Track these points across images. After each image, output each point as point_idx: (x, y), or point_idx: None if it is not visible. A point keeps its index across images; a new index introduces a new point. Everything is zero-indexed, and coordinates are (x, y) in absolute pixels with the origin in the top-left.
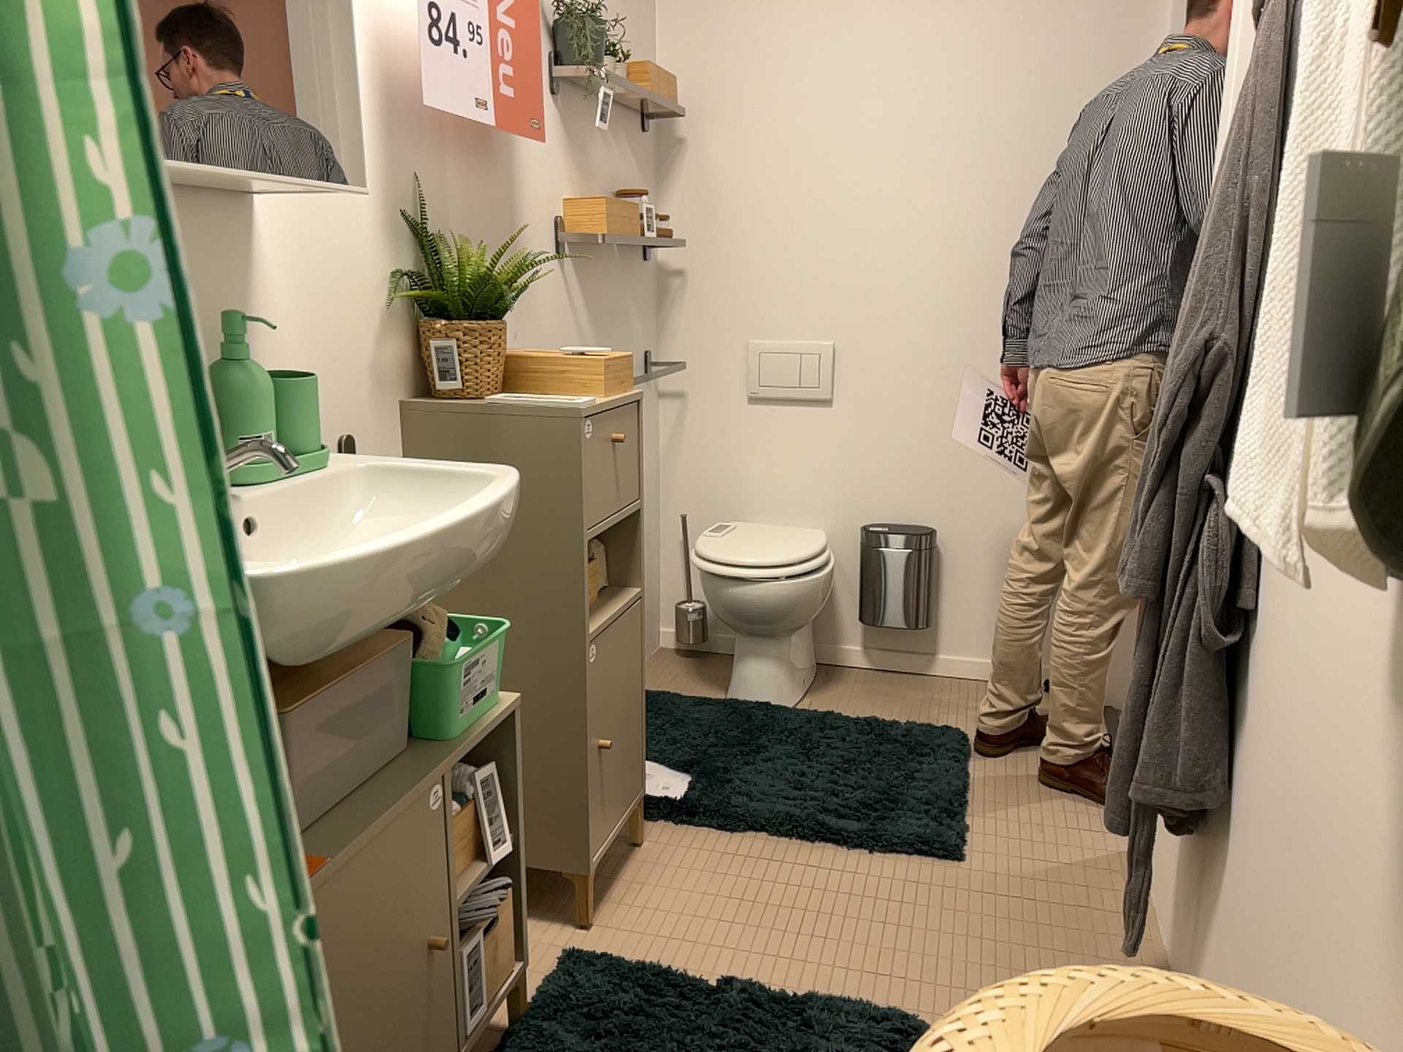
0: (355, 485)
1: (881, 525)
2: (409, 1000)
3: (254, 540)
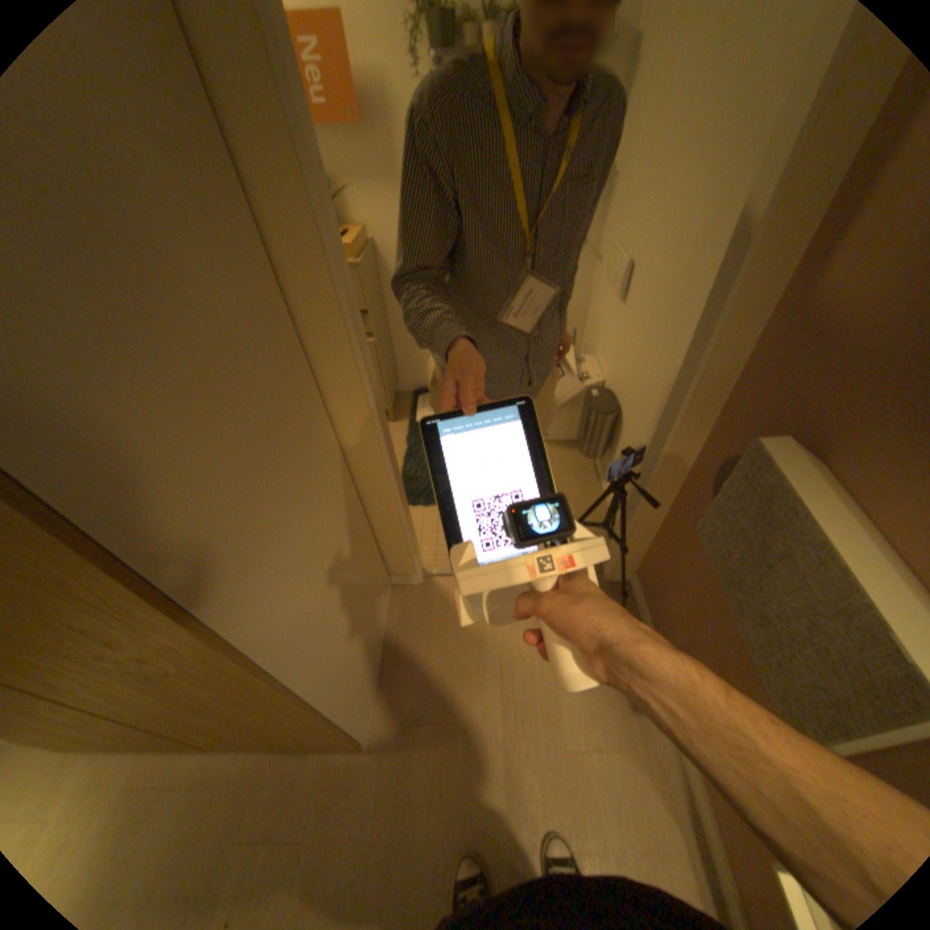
0: None
1: (610, 392)
2: None
3: None
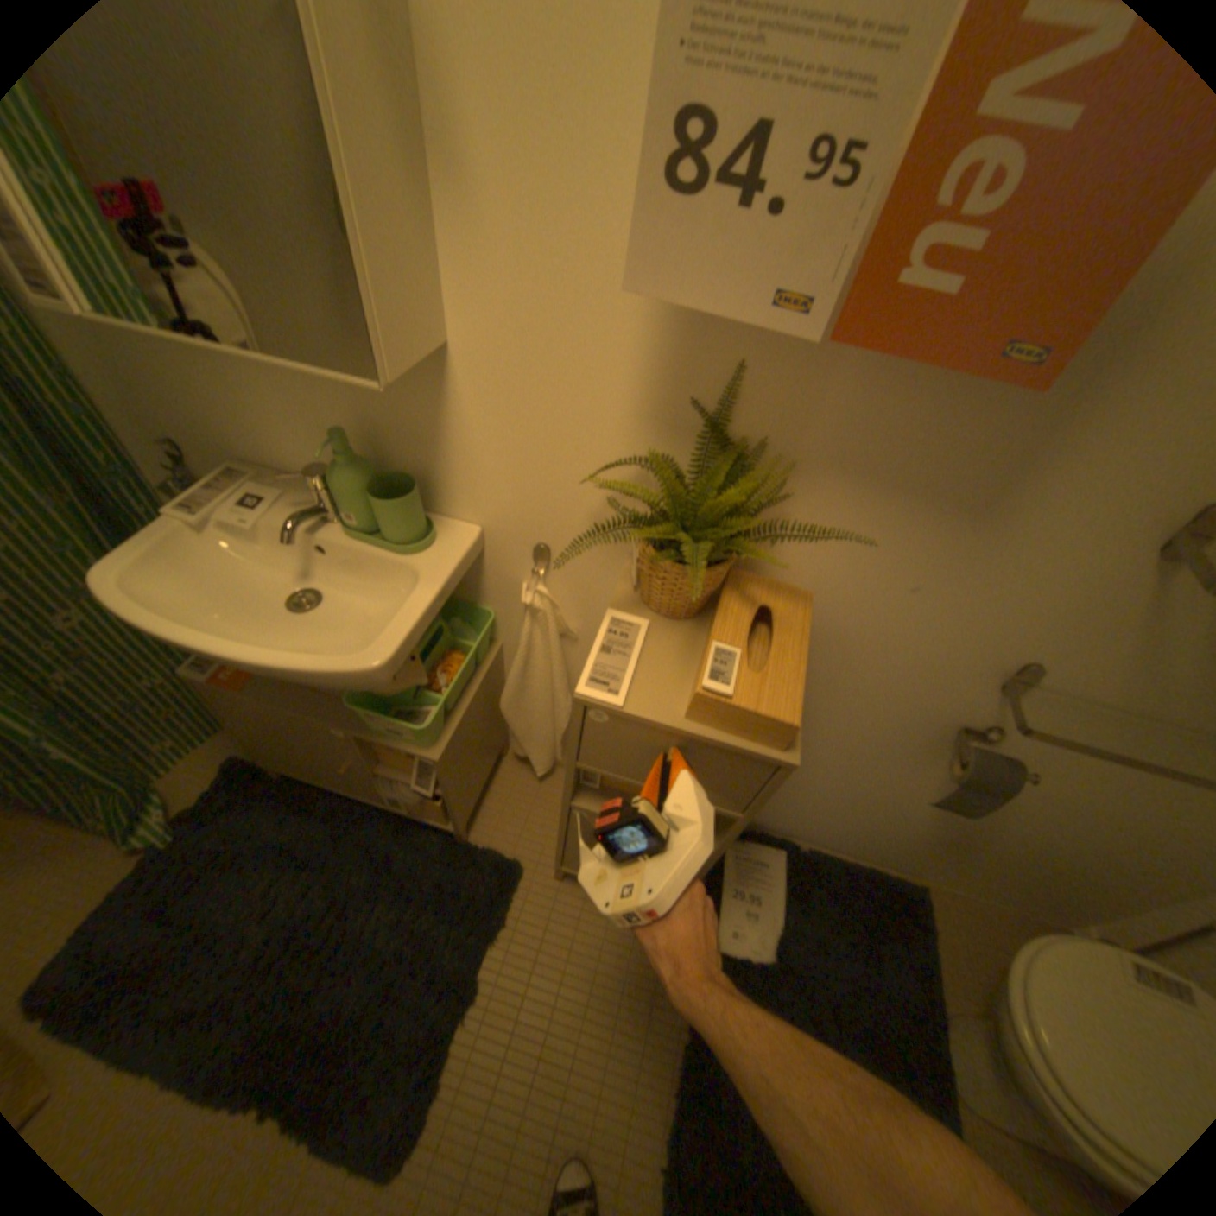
0: (398, 574)
1: None
2: (324, 765)
3: (315, 554)
